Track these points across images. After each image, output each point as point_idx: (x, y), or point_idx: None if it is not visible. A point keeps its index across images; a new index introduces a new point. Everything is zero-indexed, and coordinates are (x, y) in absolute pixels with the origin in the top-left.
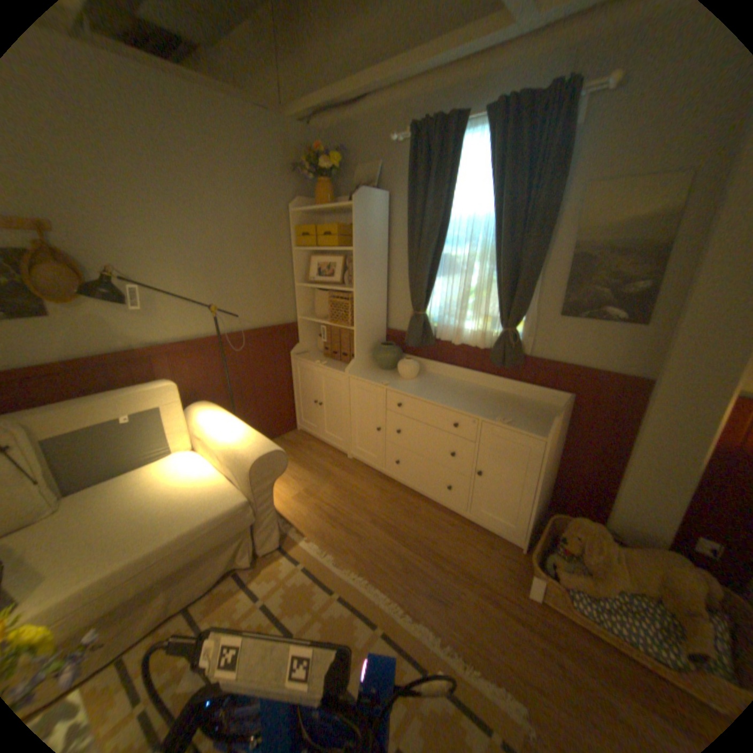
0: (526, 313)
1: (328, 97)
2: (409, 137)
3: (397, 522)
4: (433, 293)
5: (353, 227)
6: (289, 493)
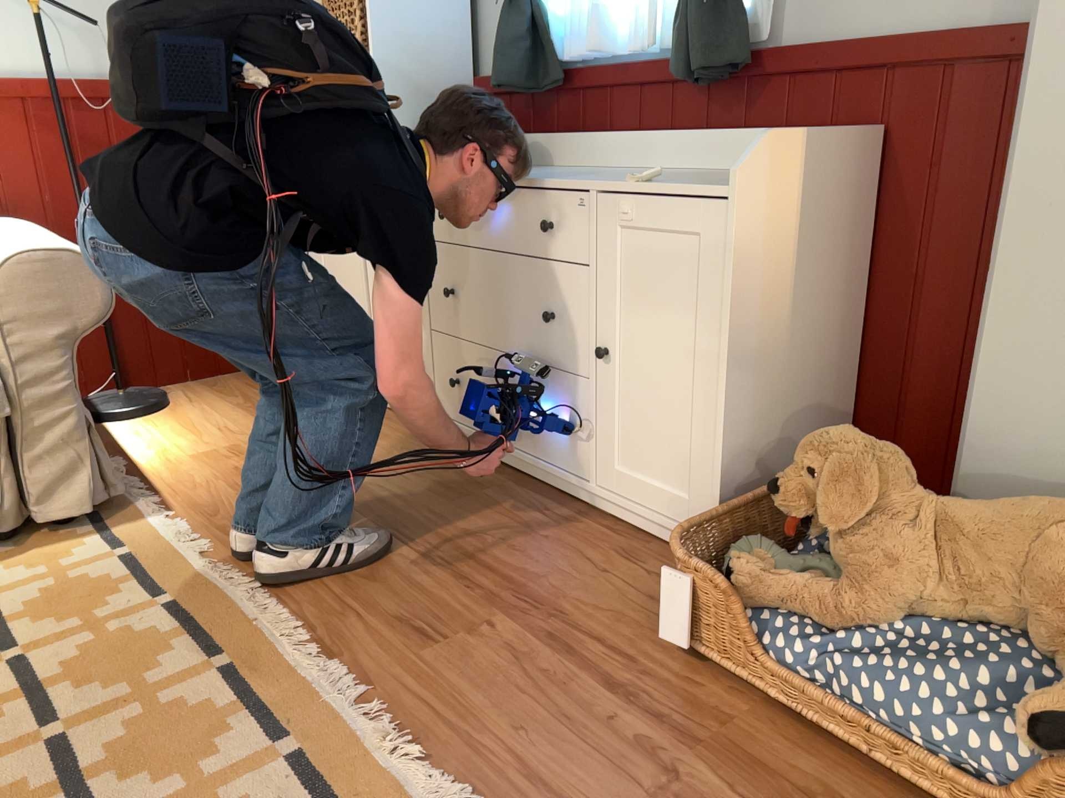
0: None
1: None
2: None
3: (409, 504)
4: None
5: None
6: (192, 449)
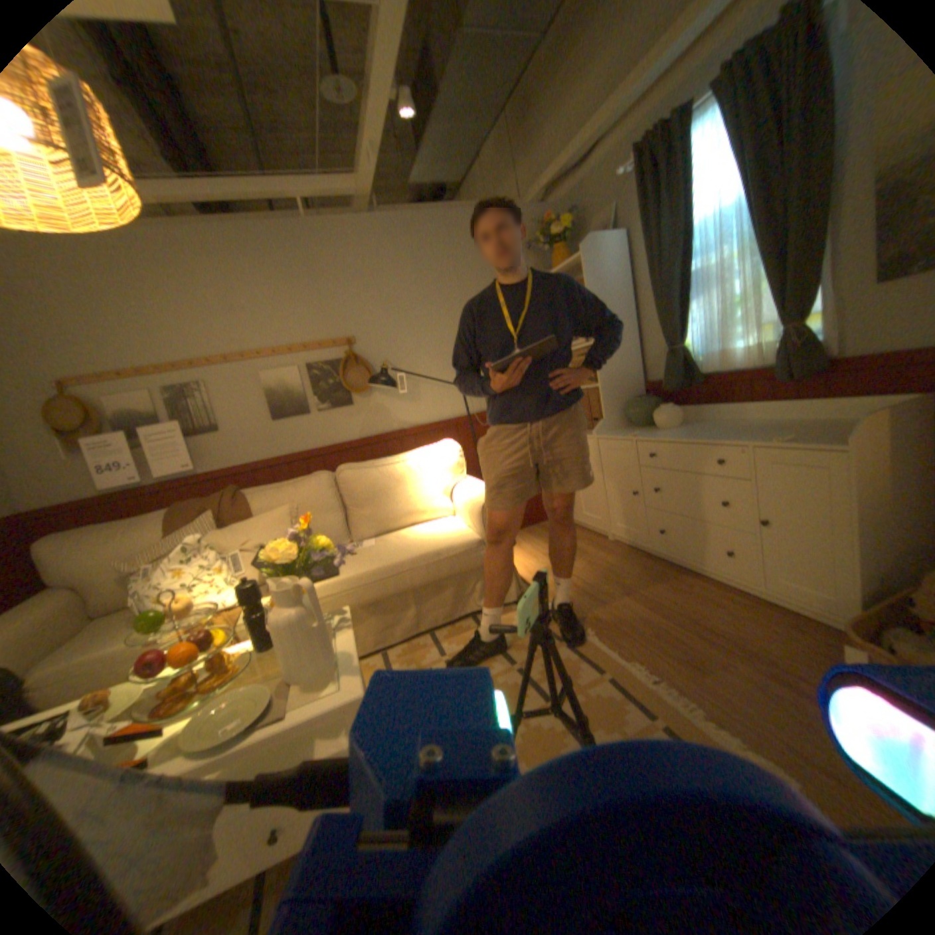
0: (822, 298)
1: (556, 166)
2: (636, 160)
3: (657, 596)
4: (690, 318)
5: (589, 277)
6: (537, 566)
